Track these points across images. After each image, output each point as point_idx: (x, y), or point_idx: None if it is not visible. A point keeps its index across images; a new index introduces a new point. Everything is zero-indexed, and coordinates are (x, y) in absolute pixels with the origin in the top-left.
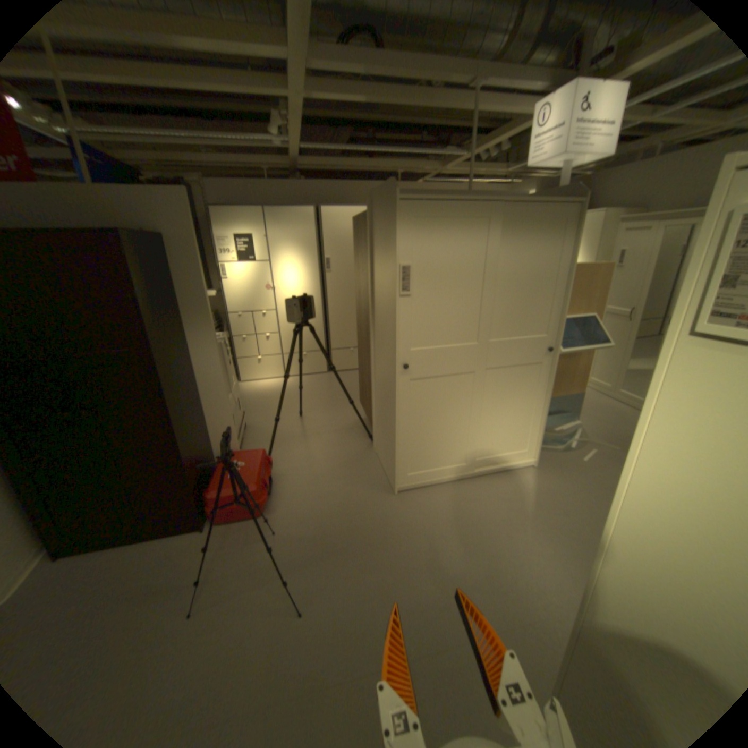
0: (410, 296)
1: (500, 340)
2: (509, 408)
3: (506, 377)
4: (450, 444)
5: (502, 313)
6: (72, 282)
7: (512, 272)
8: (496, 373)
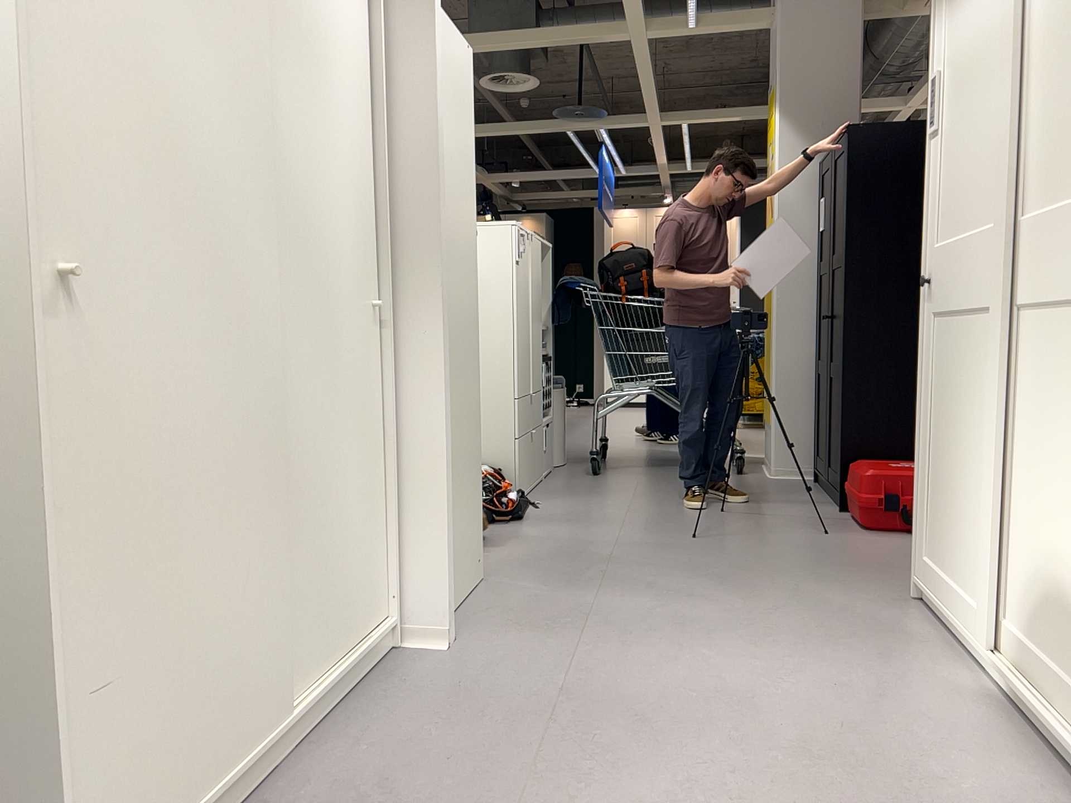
0: (934, 136)
1: (1034, 215)
2: (1054, 468)
3: (1046, 343)
4: (959, 516)
5: (1037, 132)
6: (834, 186)
7: (1048, 5)
8: (1030, 323)
